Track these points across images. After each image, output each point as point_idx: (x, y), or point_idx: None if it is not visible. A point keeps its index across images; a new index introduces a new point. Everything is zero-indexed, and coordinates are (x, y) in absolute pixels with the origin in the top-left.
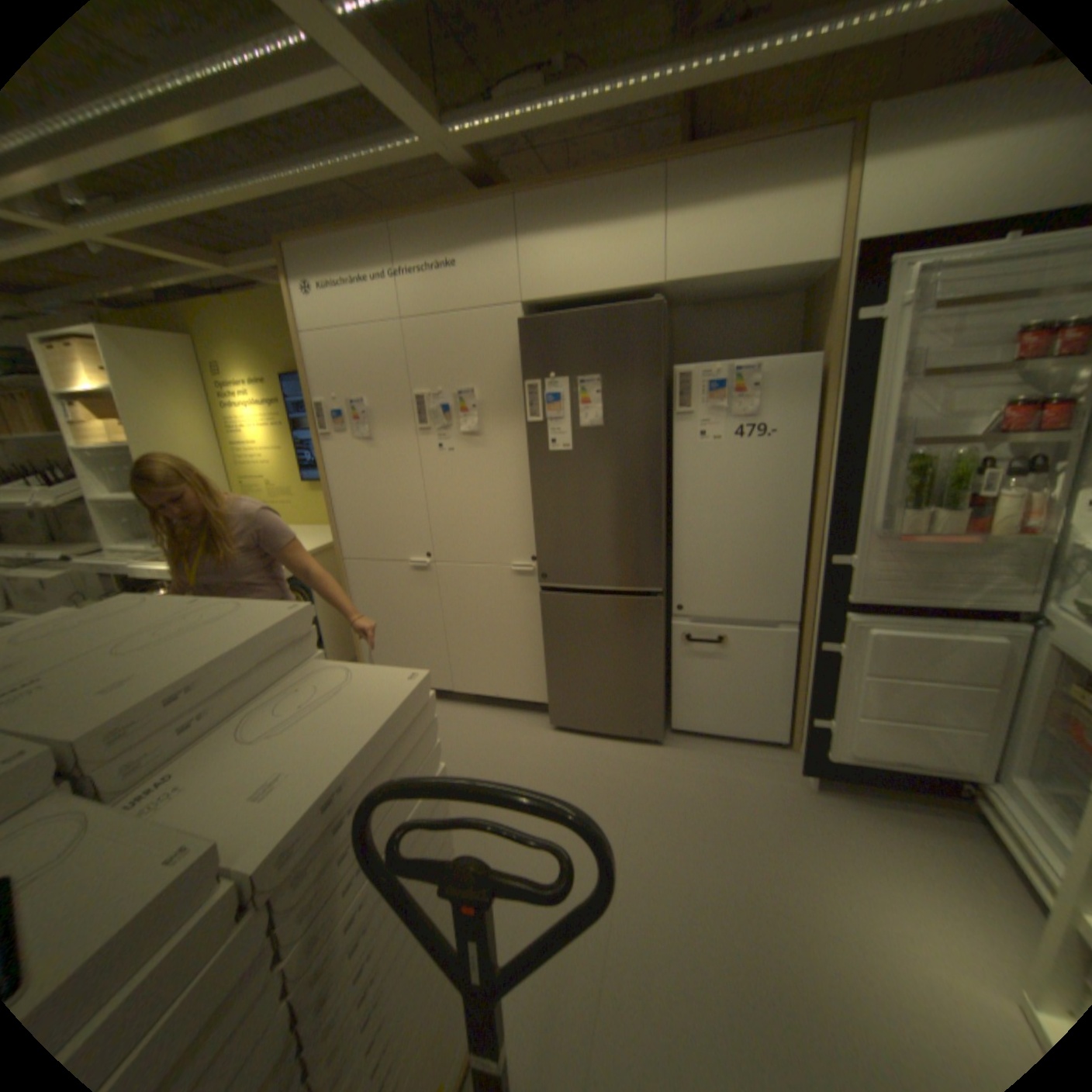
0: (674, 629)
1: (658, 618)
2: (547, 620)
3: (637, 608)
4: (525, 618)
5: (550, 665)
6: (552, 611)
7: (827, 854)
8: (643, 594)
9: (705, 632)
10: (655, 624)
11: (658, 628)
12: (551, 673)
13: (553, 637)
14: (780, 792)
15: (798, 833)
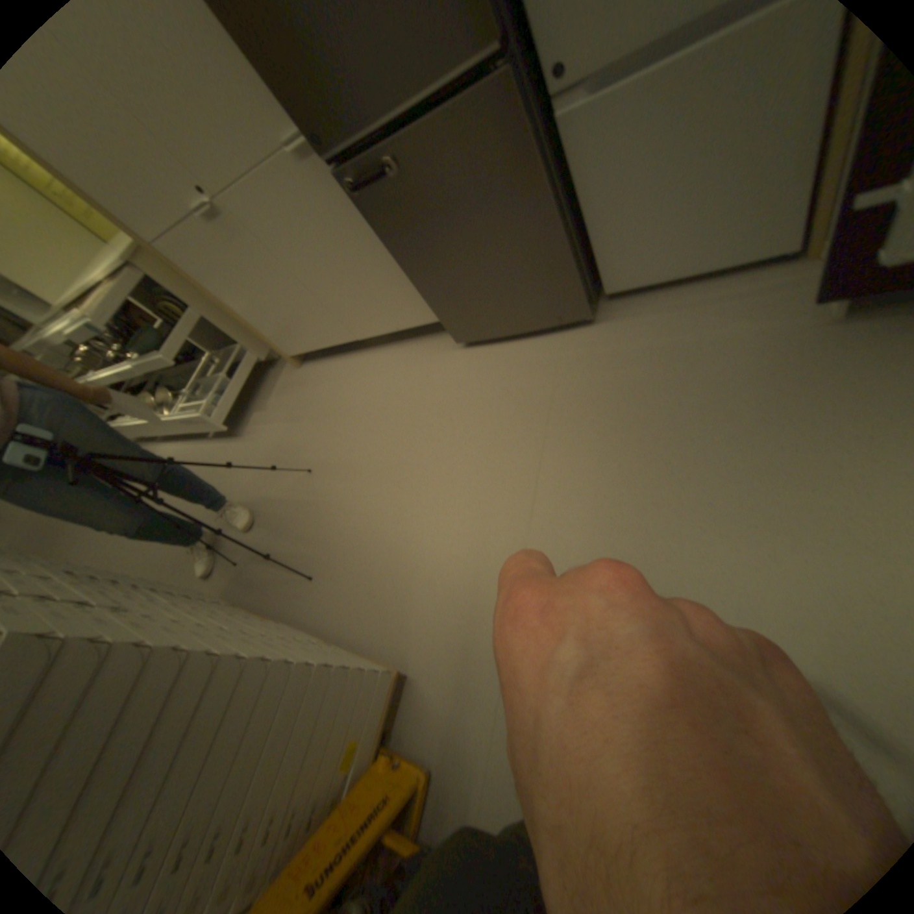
0: (560, 123)
1: (515, 115)
2: (368, 212)
3: (470, 113)
4: (356, 221)
5: (413, 274)
6: (364, 194)
7: (845, 412)
8: (475, 72)
9: (618, 96)
10: (514, 131)
11: (523, 137)
12: (421, 284)
13: (392, 234)
14: (773, 331)
15: (795, 390)
